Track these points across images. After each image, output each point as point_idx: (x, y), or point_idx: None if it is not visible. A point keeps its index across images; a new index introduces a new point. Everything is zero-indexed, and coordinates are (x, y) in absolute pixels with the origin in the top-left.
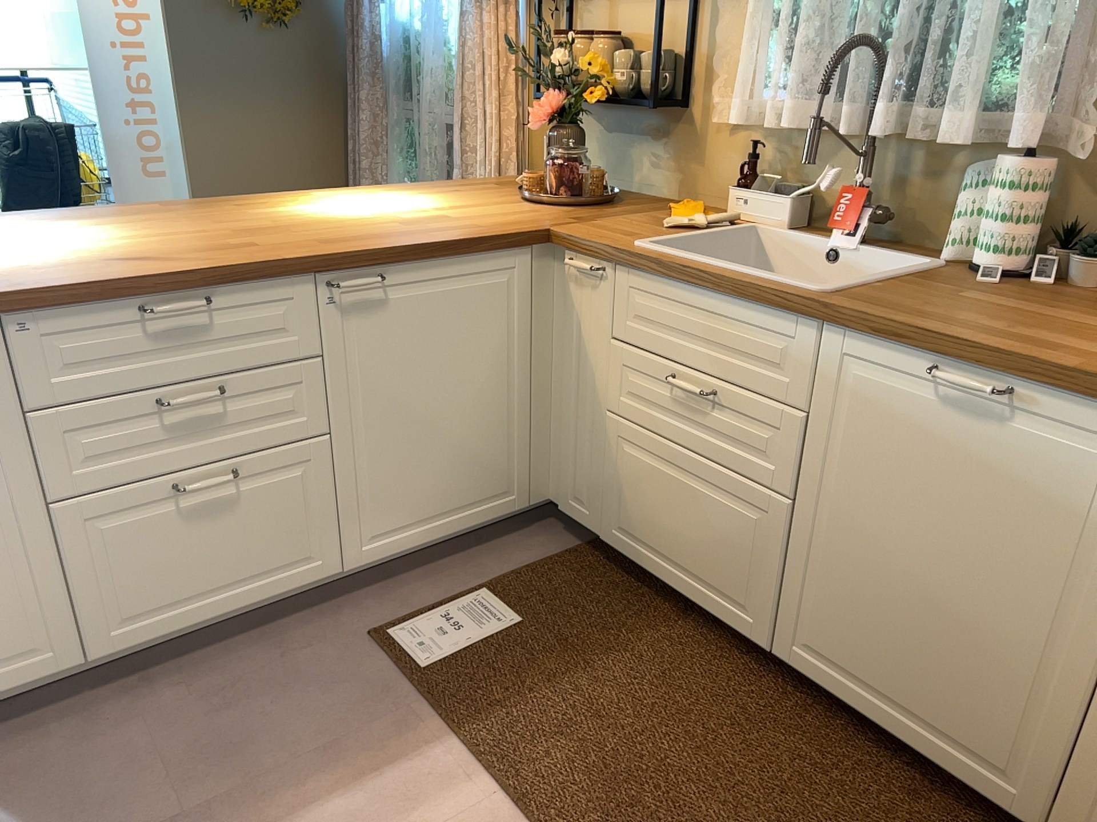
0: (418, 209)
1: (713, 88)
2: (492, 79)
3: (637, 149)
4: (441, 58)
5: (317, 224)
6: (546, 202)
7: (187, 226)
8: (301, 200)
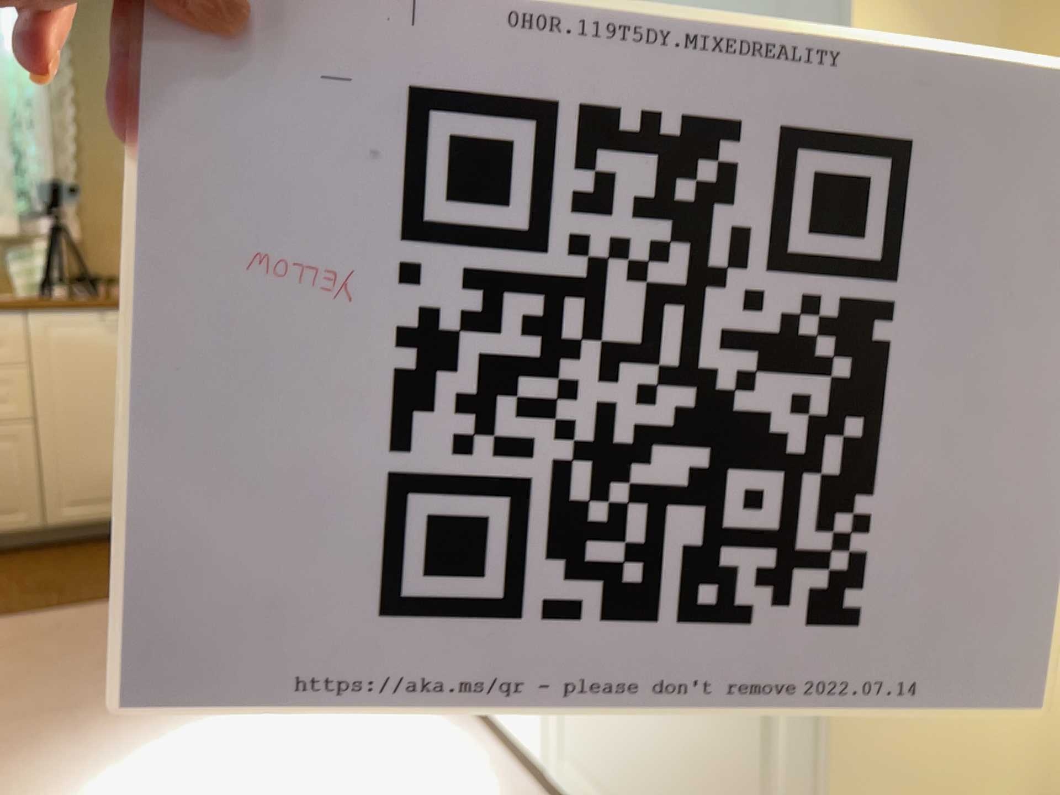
0: None
1: None
2: None
3: None
4: None
5: None
6: None
7: None
8: None
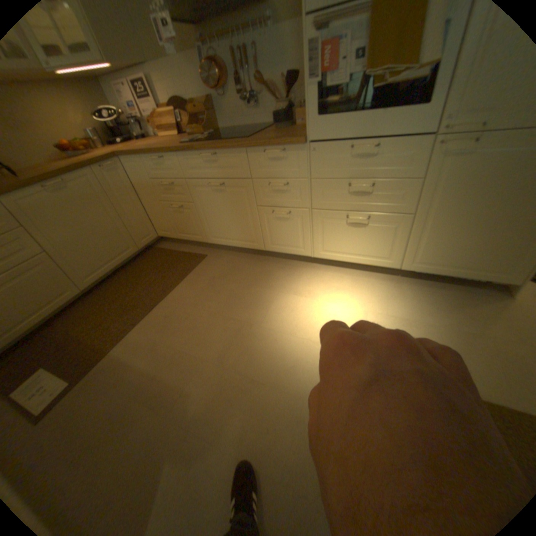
0: None
1: None
2: None
3: None
4: None
5: None
6: None
7: None
8: None
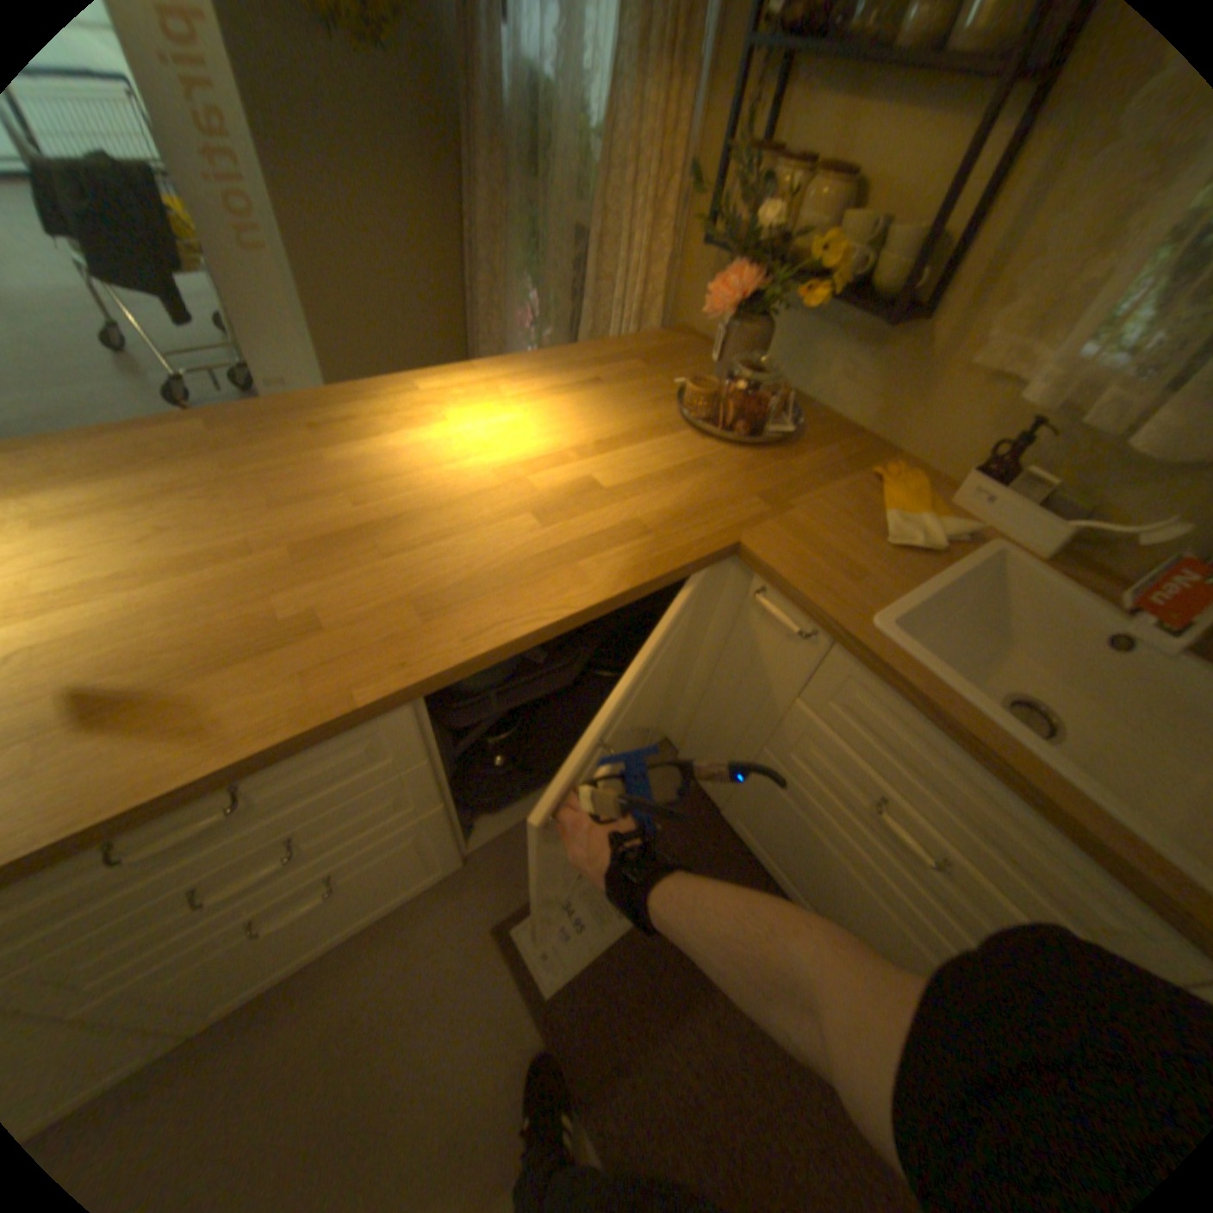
0: (556, 451)
1: (995, 299)
2: (651, 190)
3: (834, 344)
4: (579, 127)
5: (419, 517)
6: (719, 435)
7: (222, 522)
8: (401, 409)
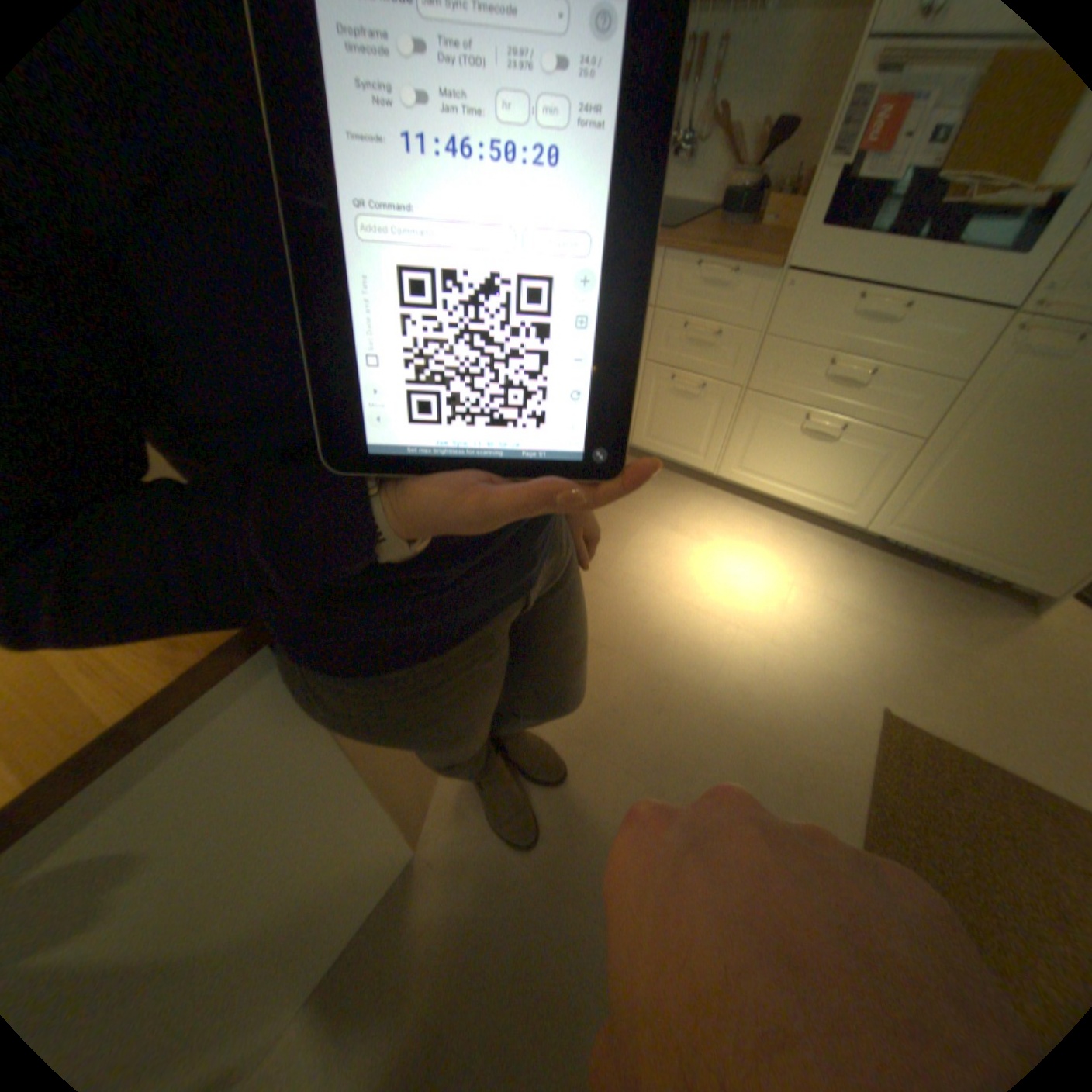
0: None
1: None
2: None
3: None
4: None
5: None
6: None
7: None
8: None
